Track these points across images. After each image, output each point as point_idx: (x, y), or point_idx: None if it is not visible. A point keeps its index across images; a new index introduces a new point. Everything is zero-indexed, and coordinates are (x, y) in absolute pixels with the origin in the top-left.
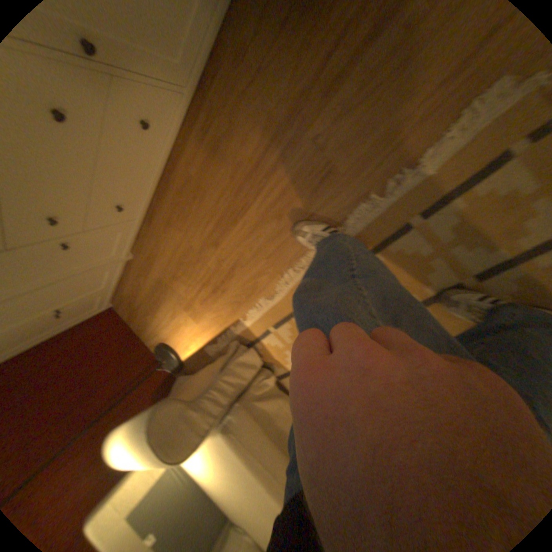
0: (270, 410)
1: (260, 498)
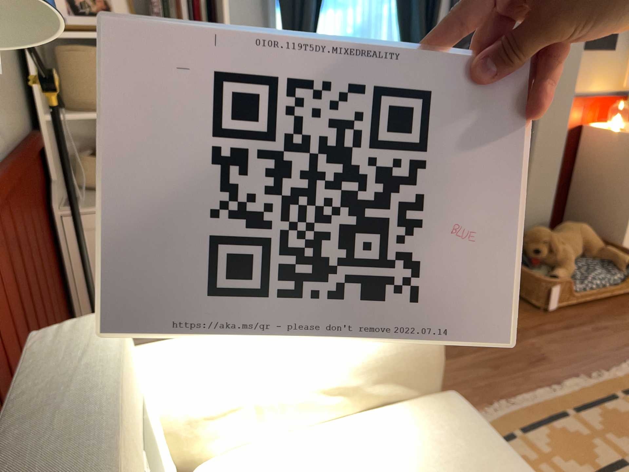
0: None
1: None
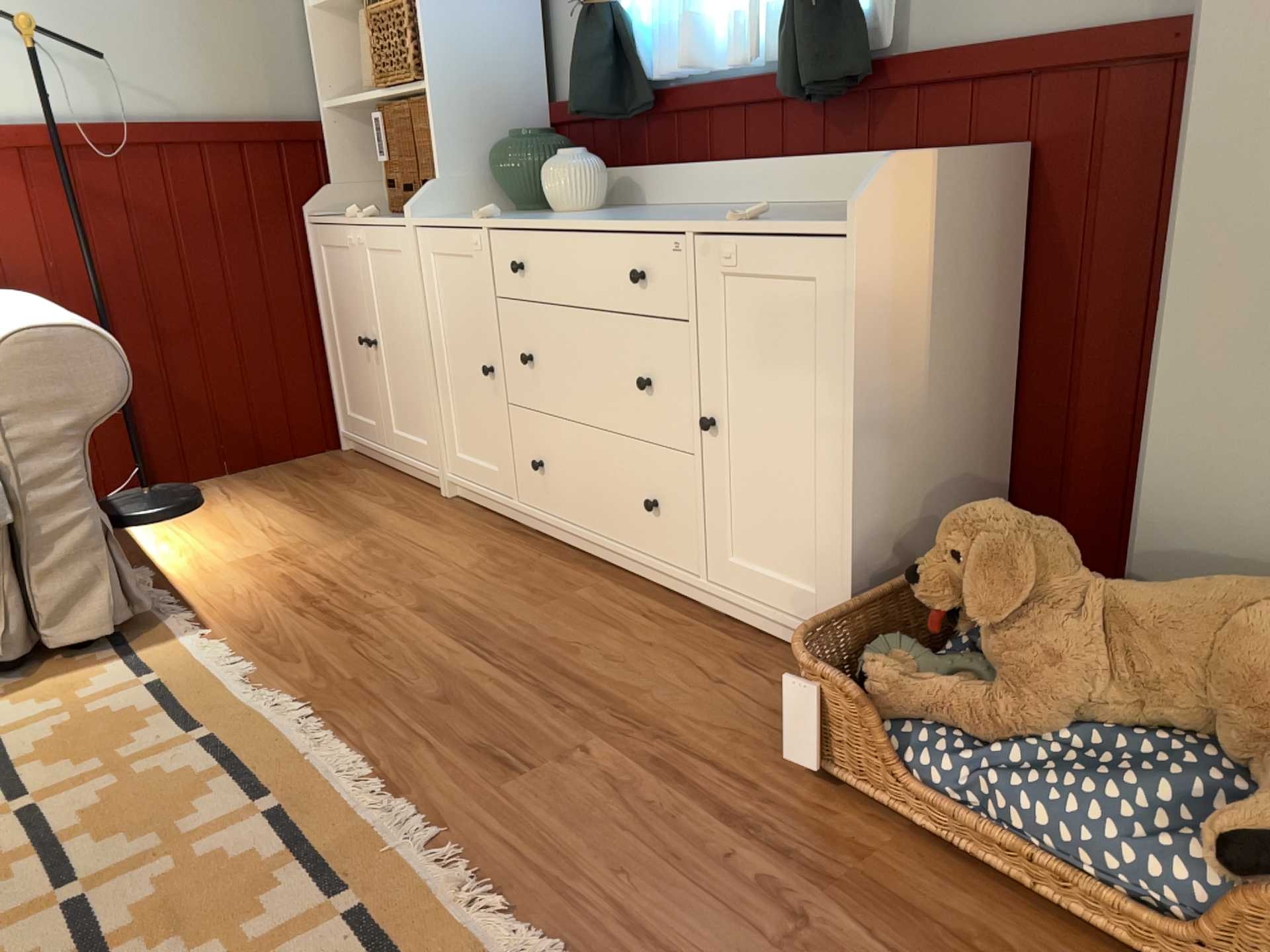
0: None
1: None
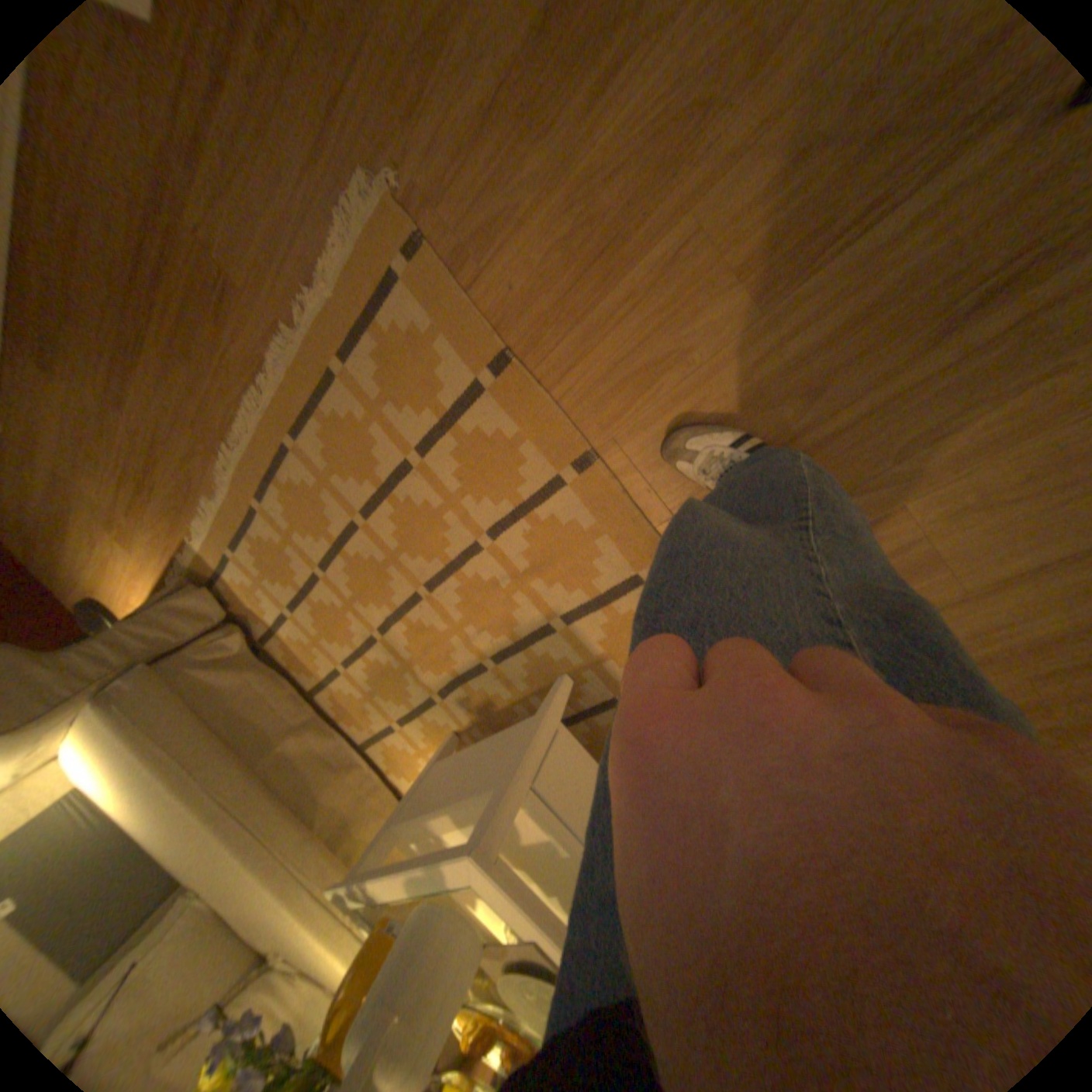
0: (223, 688)
1: (162, 808)
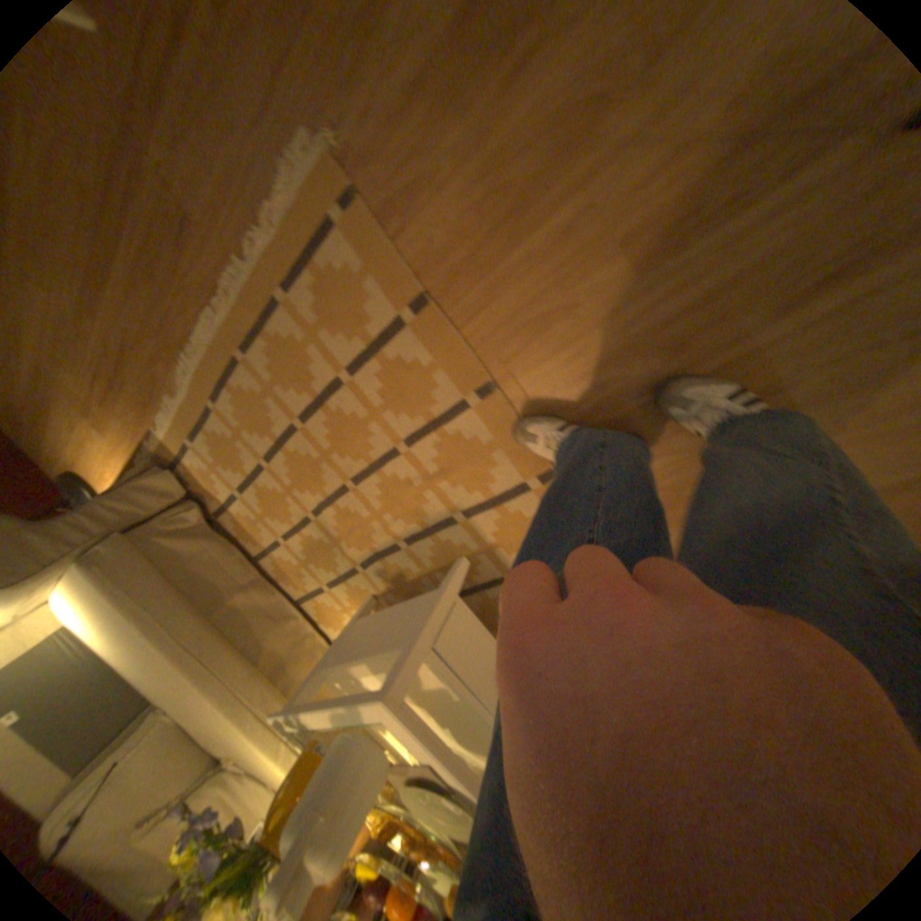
0: (185, 552)
1: (136, 647)
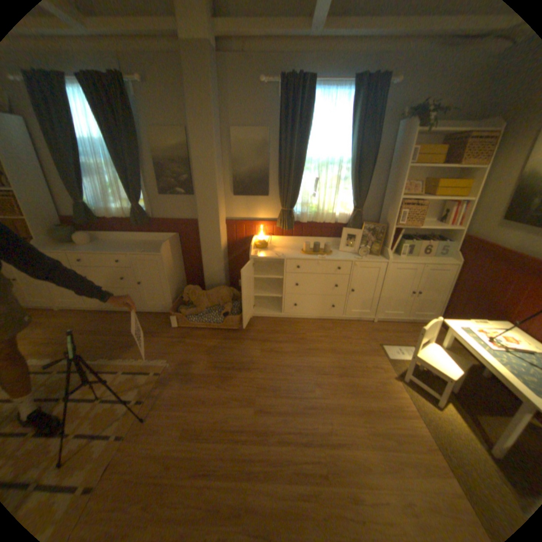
0: None
1: None
